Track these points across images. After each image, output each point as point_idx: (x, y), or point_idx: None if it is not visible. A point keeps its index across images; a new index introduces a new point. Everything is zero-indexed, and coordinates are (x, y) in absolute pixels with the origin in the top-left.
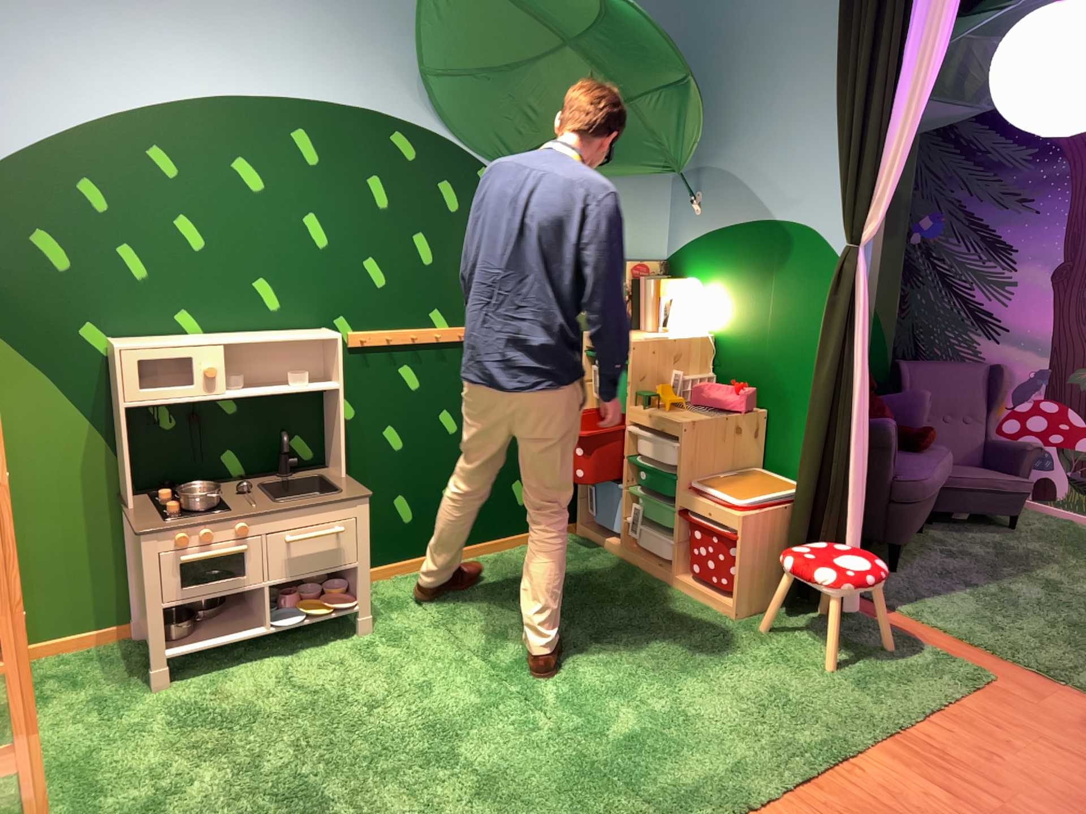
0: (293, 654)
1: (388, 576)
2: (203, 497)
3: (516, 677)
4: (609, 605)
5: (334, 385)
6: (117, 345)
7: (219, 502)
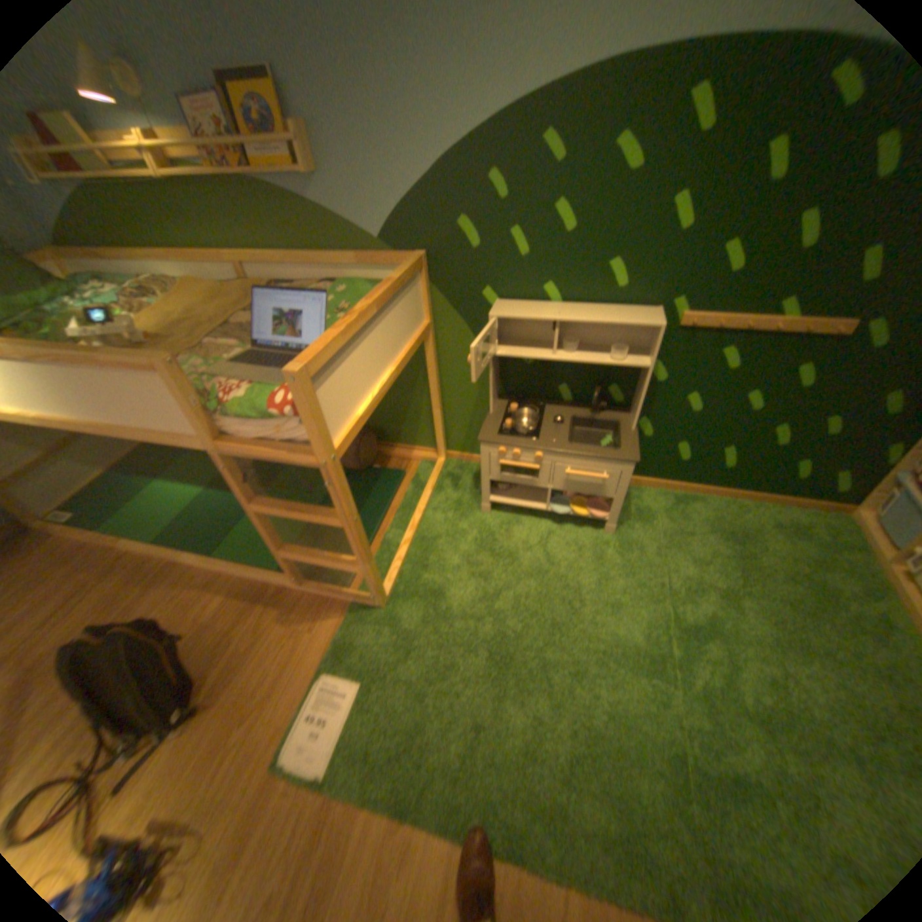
0: (559, 526)
1: (656, 488)
2: (529, 422)
3: (685, 644)
4: (826, 620)
5: (646, 365)
6: (491, 313)
7: (539, 426)
